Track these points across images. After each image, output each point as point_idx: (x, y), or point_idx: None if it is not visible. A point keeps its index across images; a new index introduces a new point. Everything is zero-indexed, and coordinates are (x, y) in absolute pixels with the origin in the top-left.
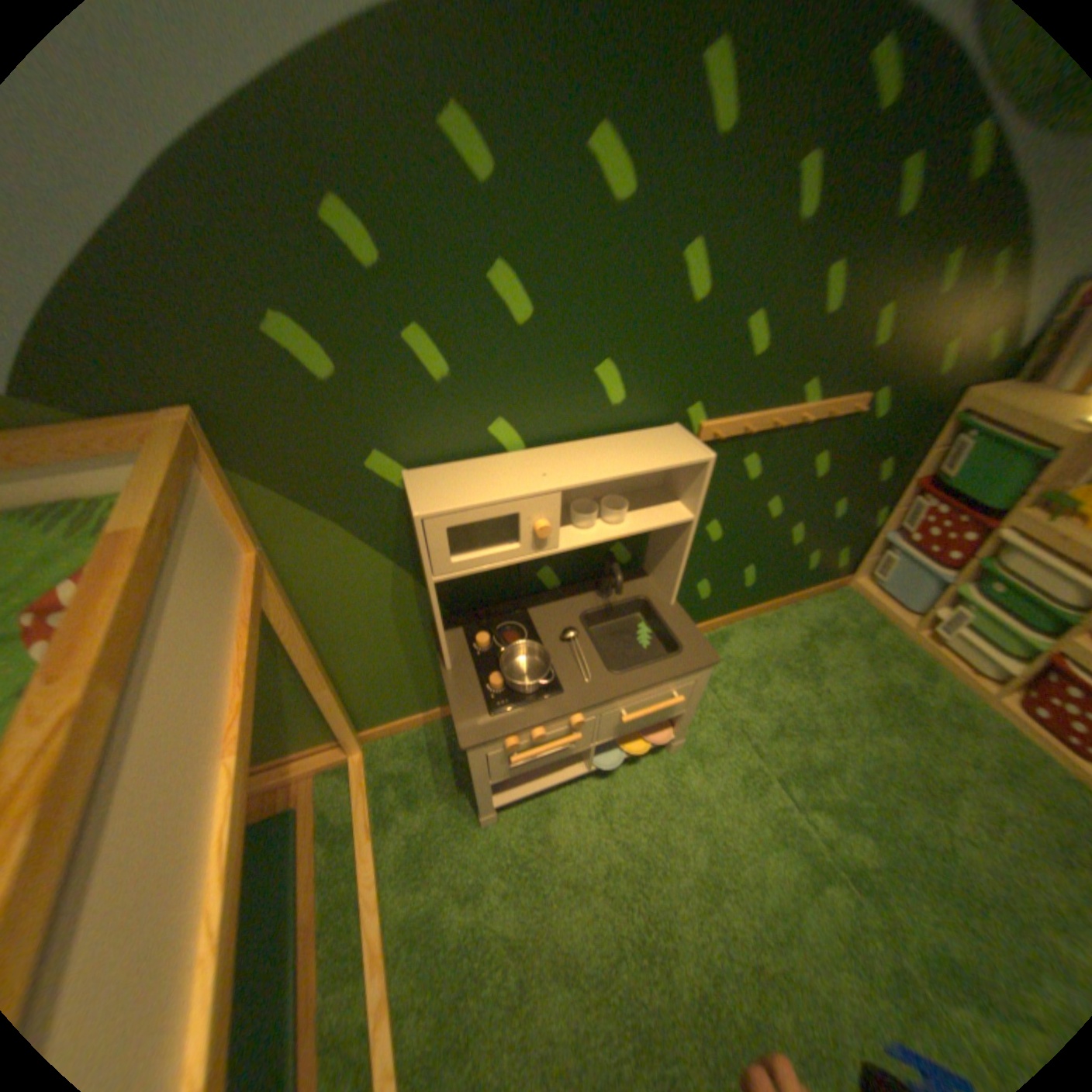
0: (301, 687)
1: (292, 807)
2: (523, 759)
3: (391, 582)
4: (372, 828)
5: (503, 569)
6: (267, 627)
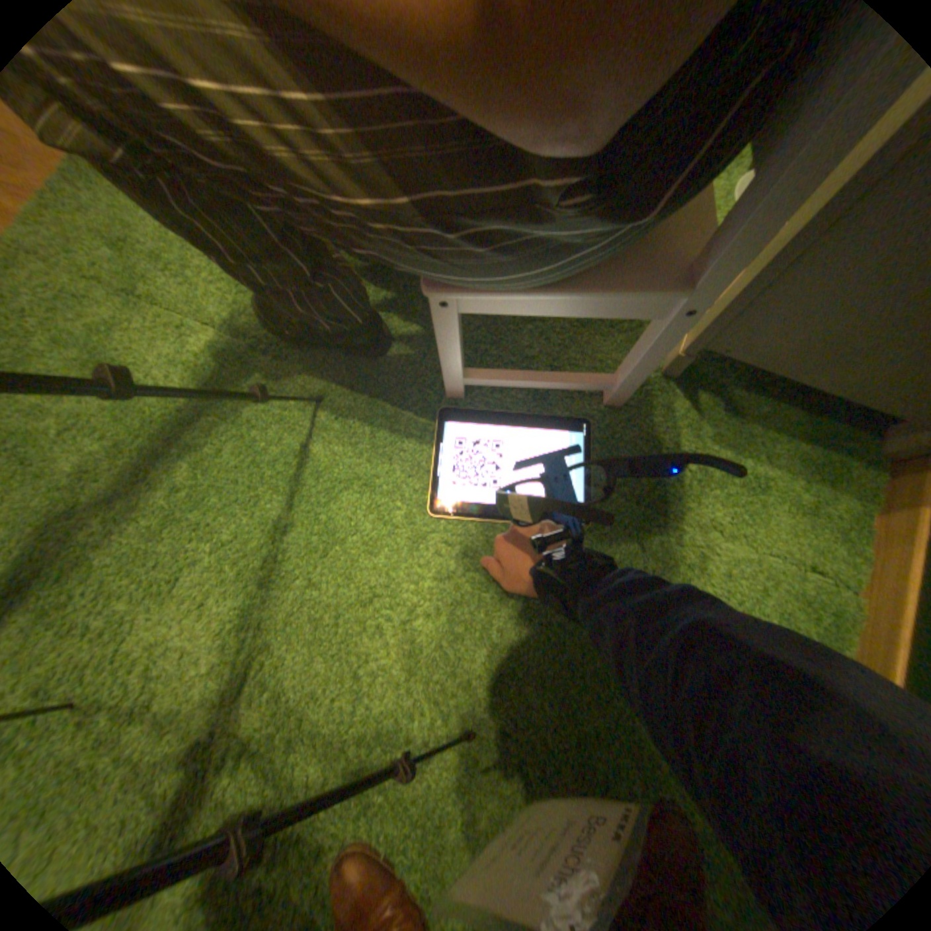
0: None
1: None
2: None
3: None
4: None
5: None
6: None
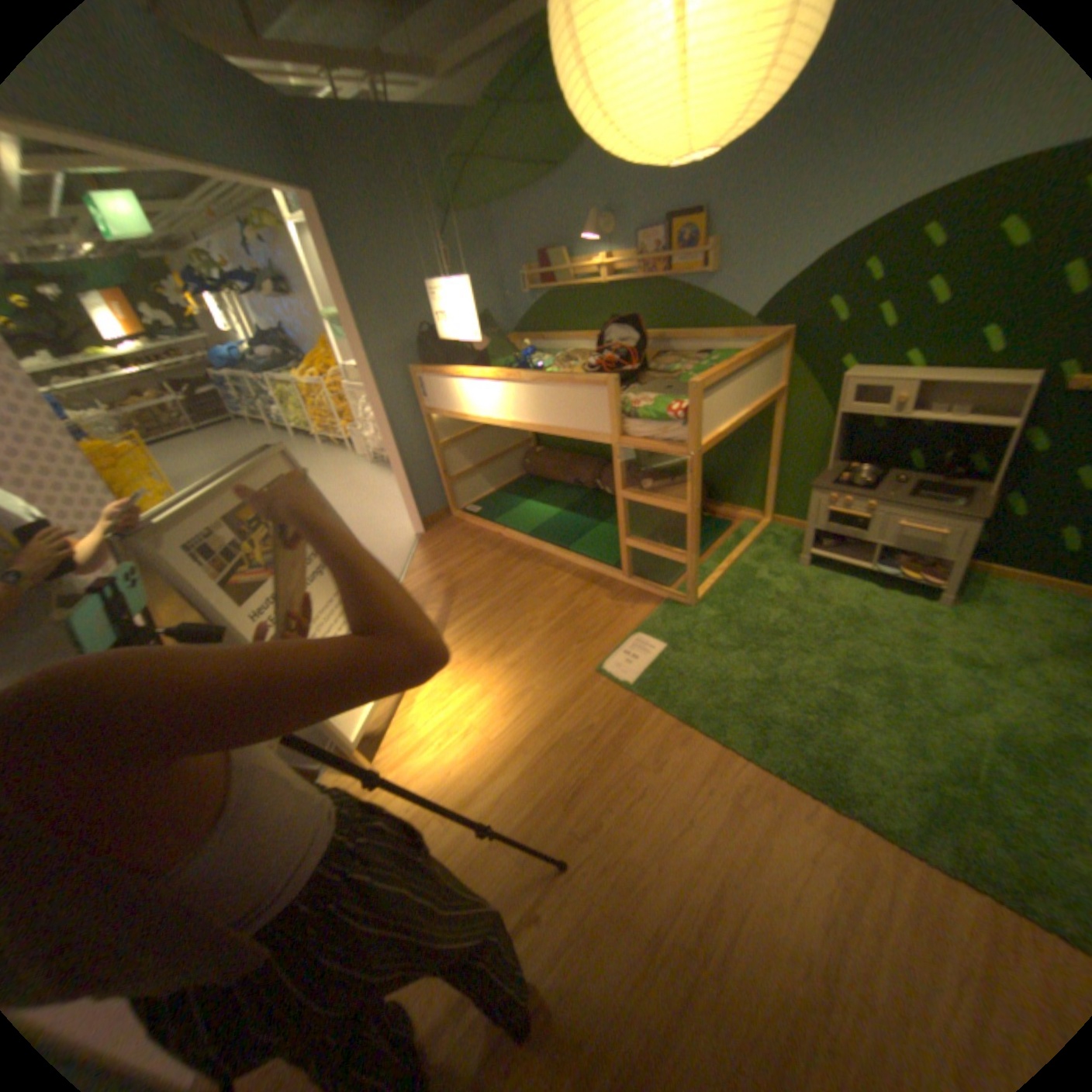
0: (766, 468)
1: (731, 525)
2: (833, 510)
3: (827, 425)
4: (754, 542)
5: (888, 441)
6: (770, 428)
